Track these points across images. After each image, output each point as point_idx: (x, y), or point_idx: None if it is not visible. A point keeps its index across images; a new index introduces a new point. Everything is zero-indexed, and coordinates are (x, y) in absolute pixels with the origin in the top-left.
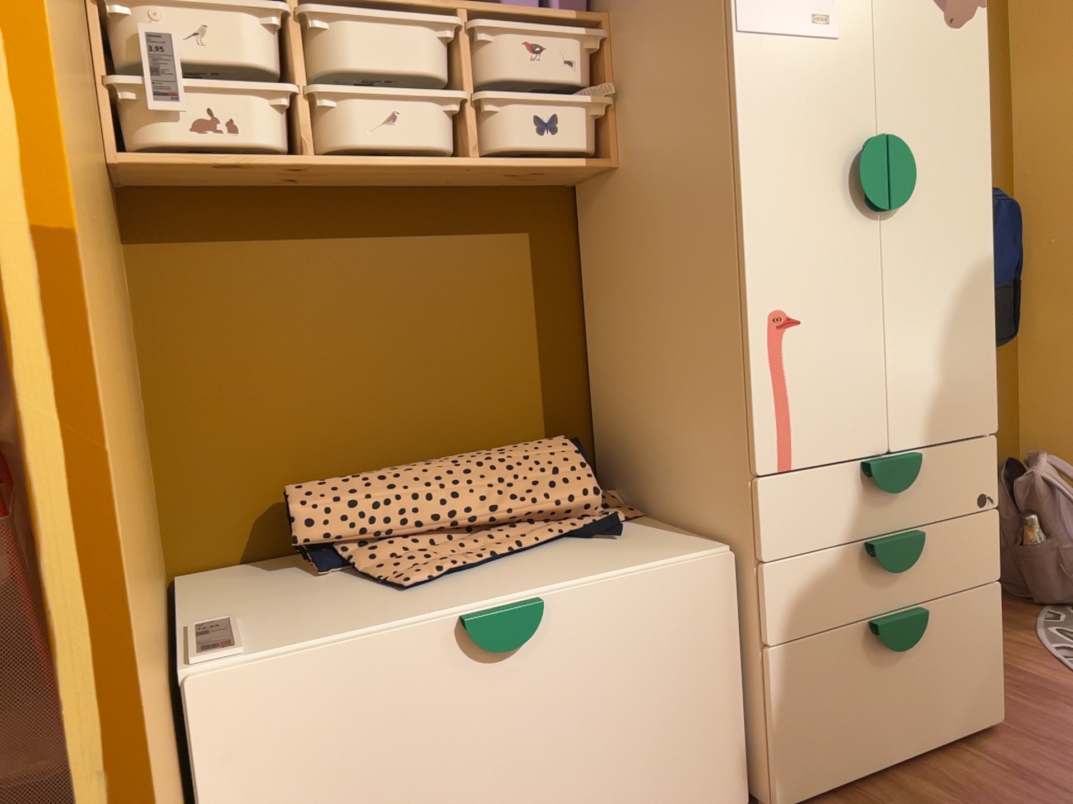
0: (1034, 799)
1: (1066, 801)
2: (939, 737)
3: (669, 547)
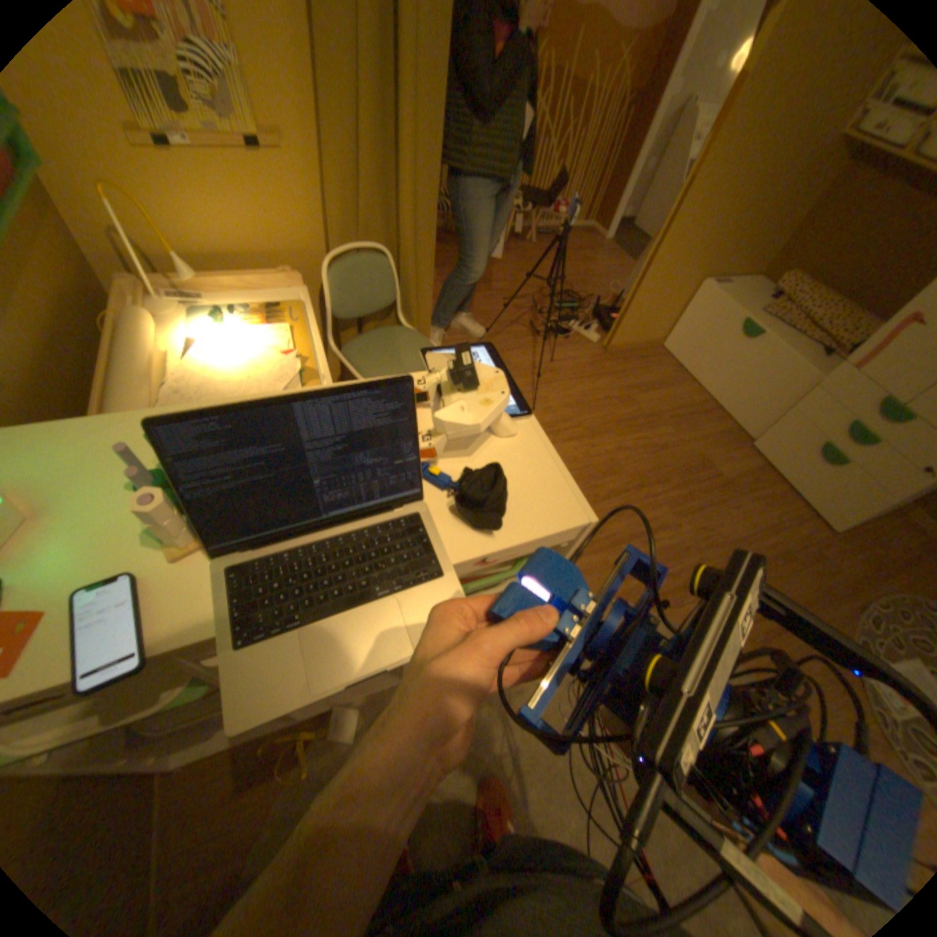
0: (786, 512)
1: (787, 520)
2: (812, 498)
3: (821, 363)
